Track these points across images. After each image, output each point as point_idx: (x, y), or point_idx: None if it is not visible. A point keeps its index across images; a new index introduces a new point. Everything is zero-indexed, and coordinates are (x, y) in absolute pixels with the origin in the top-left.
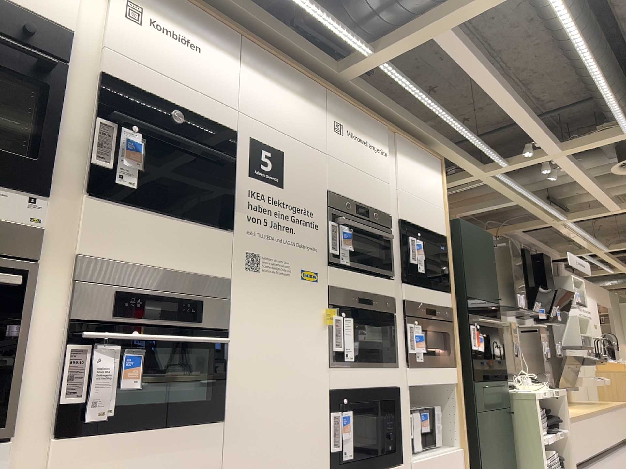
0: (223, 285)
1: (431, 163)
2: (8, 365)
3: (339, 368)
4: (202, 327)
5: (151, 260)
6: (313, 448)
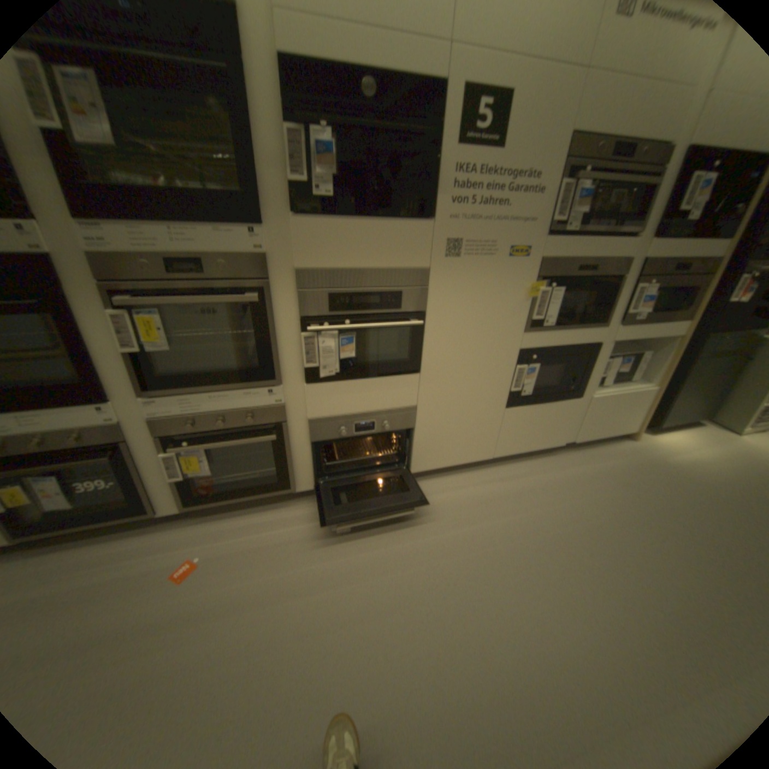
0: (421, 275)
1: None
2: (269, 348)
3: (534, 332)
4: (402, 311)
5: (353, 264)
6: (494, 388)
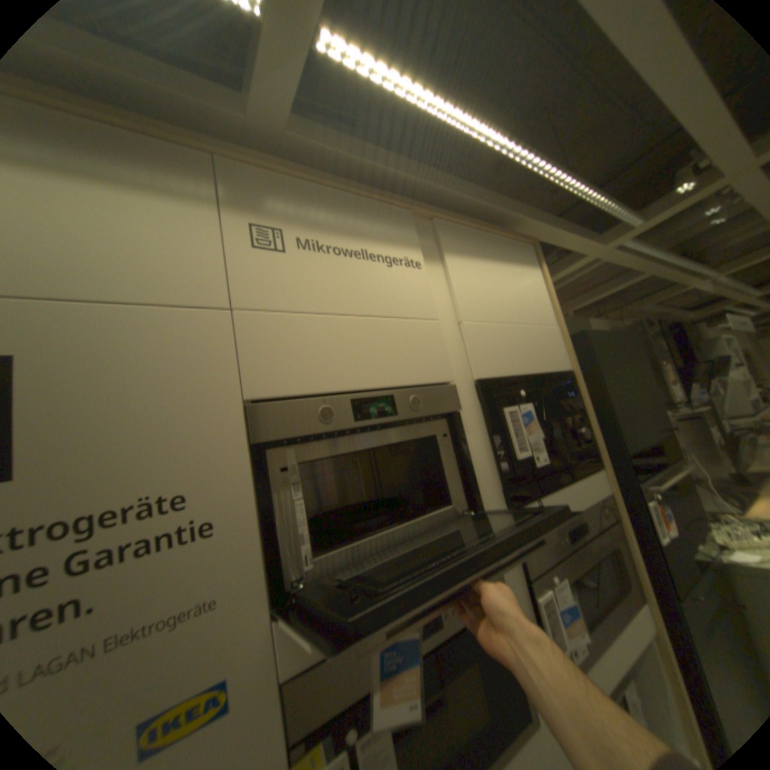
0: None
1: (518, 254)
2: None
3: None
4: None
5: None
6: None
